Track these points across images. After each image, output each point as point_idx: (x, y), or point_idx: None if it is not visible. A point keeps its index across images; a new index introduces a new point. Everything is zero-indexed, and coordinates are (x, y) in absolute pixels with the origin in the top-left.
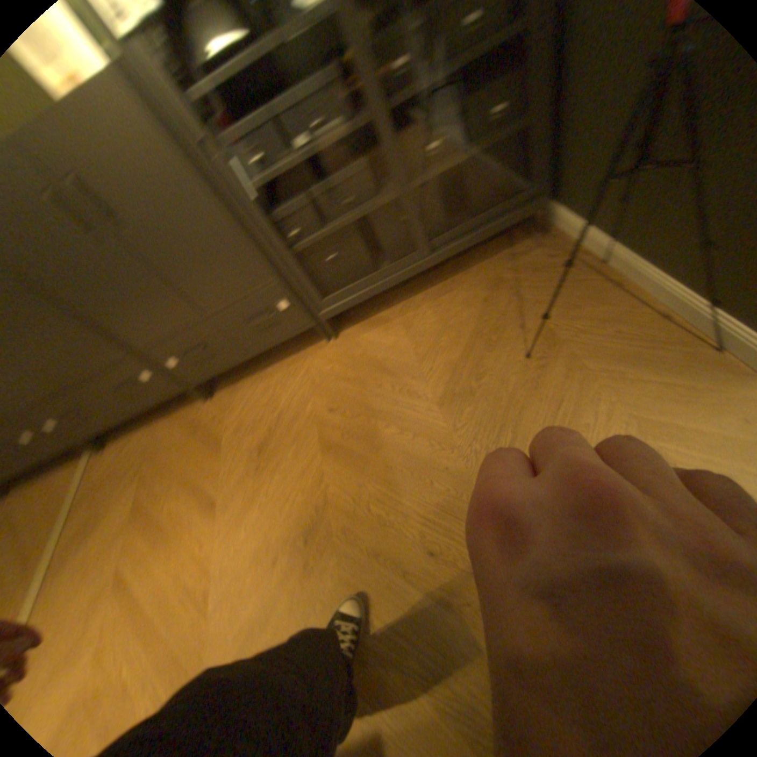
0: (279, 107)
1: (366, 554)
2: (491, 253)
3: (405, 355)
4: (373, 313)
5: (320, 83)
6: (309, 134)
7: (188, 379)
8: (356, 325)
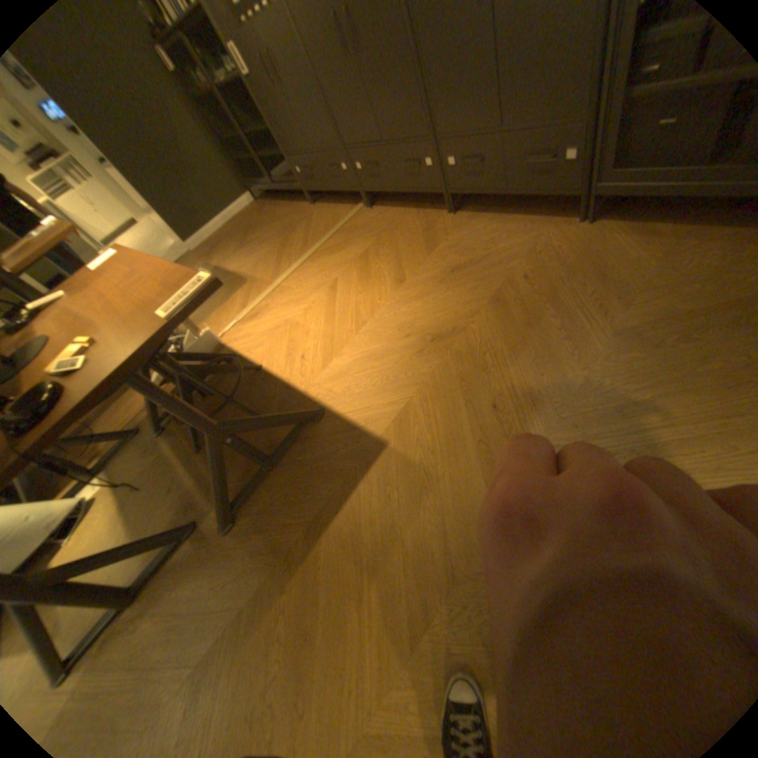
0: None
1: (457, 372)
2: None
3: (637, 275)
4: (655, 218)
5: None
6: None
7: (453, 181)
8: (625, 220)
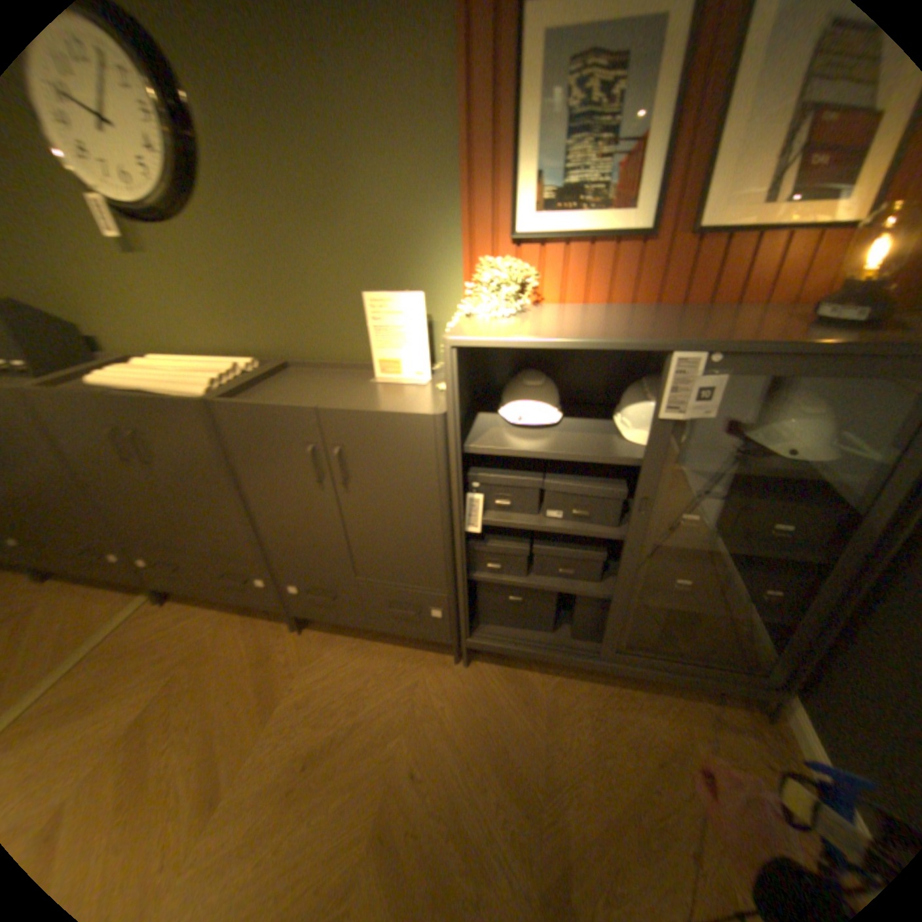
0: (552, 487)
1: None
2: (688, 695)
3: (528, 766)
4: (519, 663)
5: (601, 495)
6: (565, 515)
7: (293, 607)
8: (494, 664)
